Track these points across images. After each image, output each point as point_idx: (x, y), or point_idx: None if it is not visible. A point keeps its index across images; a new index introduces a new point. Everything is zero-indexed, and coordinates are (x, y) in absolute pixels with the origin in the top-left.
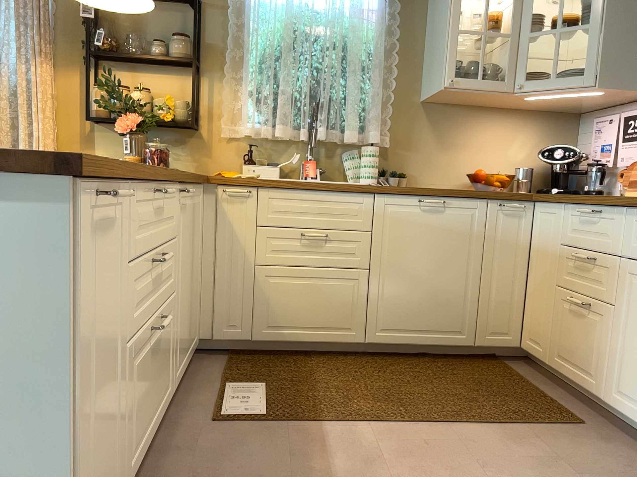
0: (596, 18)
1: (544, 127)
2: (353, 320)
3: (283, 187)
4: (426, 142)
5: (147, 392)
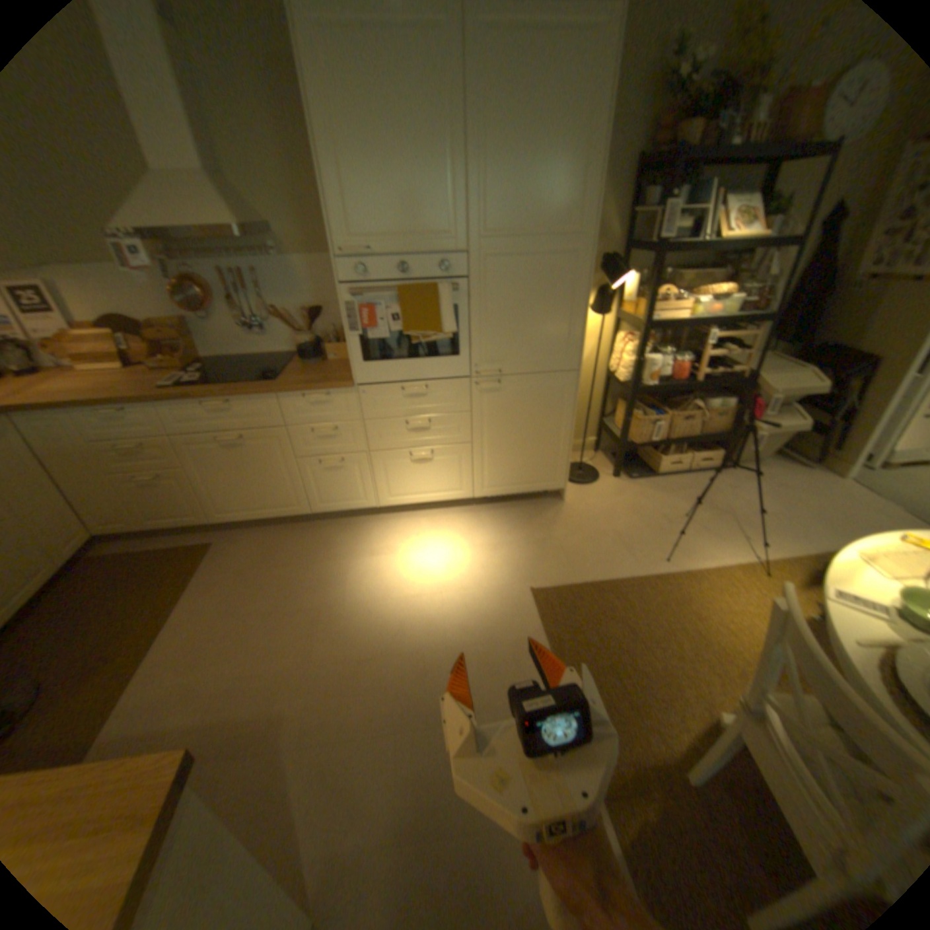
0: None
1: None
2: None
3: None
4: None
5: None
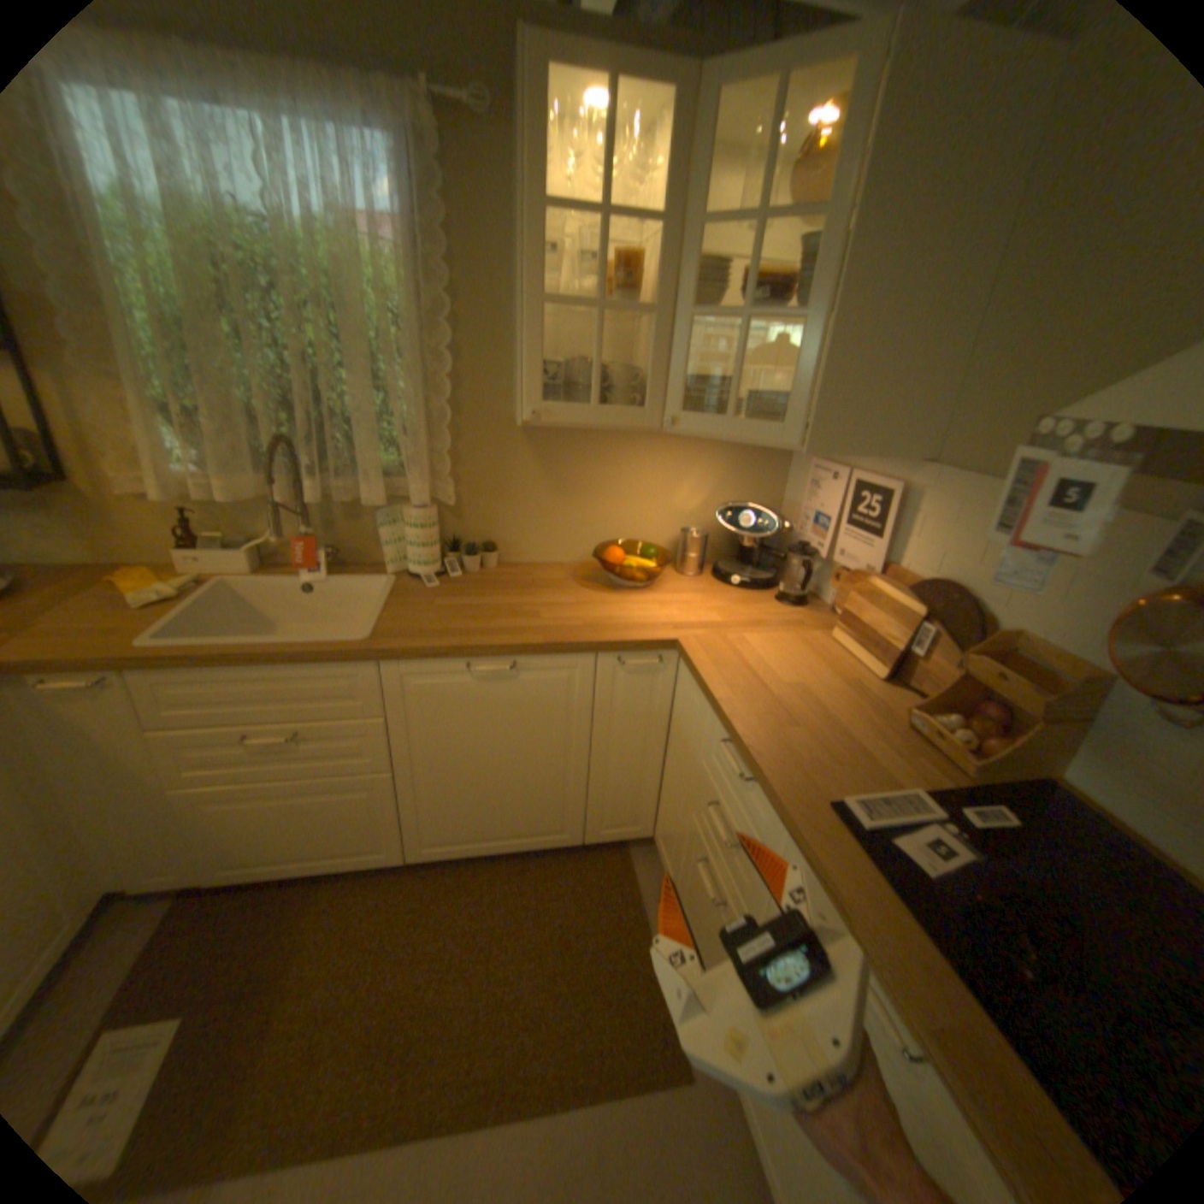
0: (821, 298)
1: (735, 454)
2: (376, 840)
3: (175, 667)
4: (528, 488)
5: None
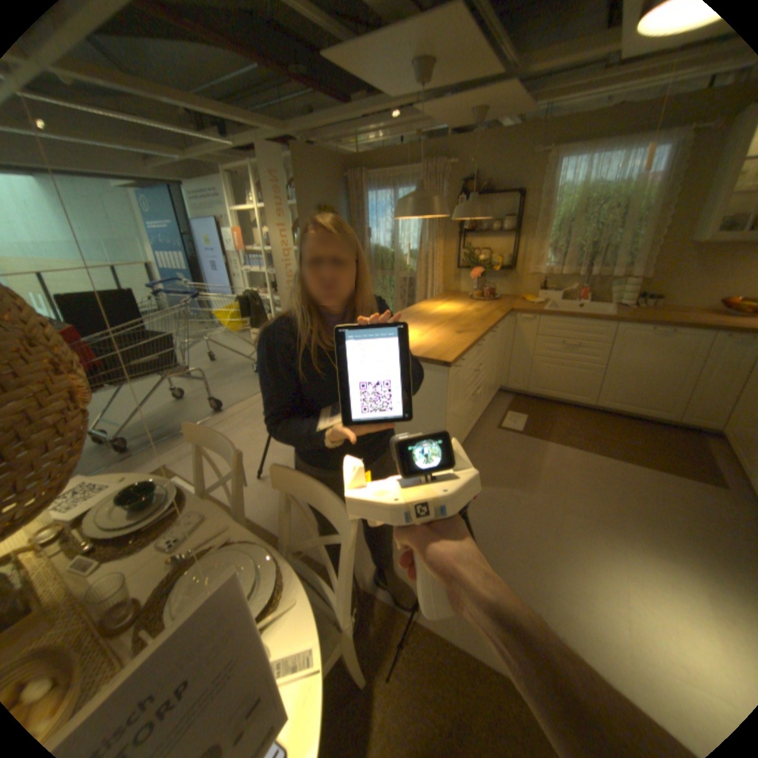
0: None
1: None
2: (589, 392)
3: (555, 315)
4: (688, 272)
5: (470, 415)
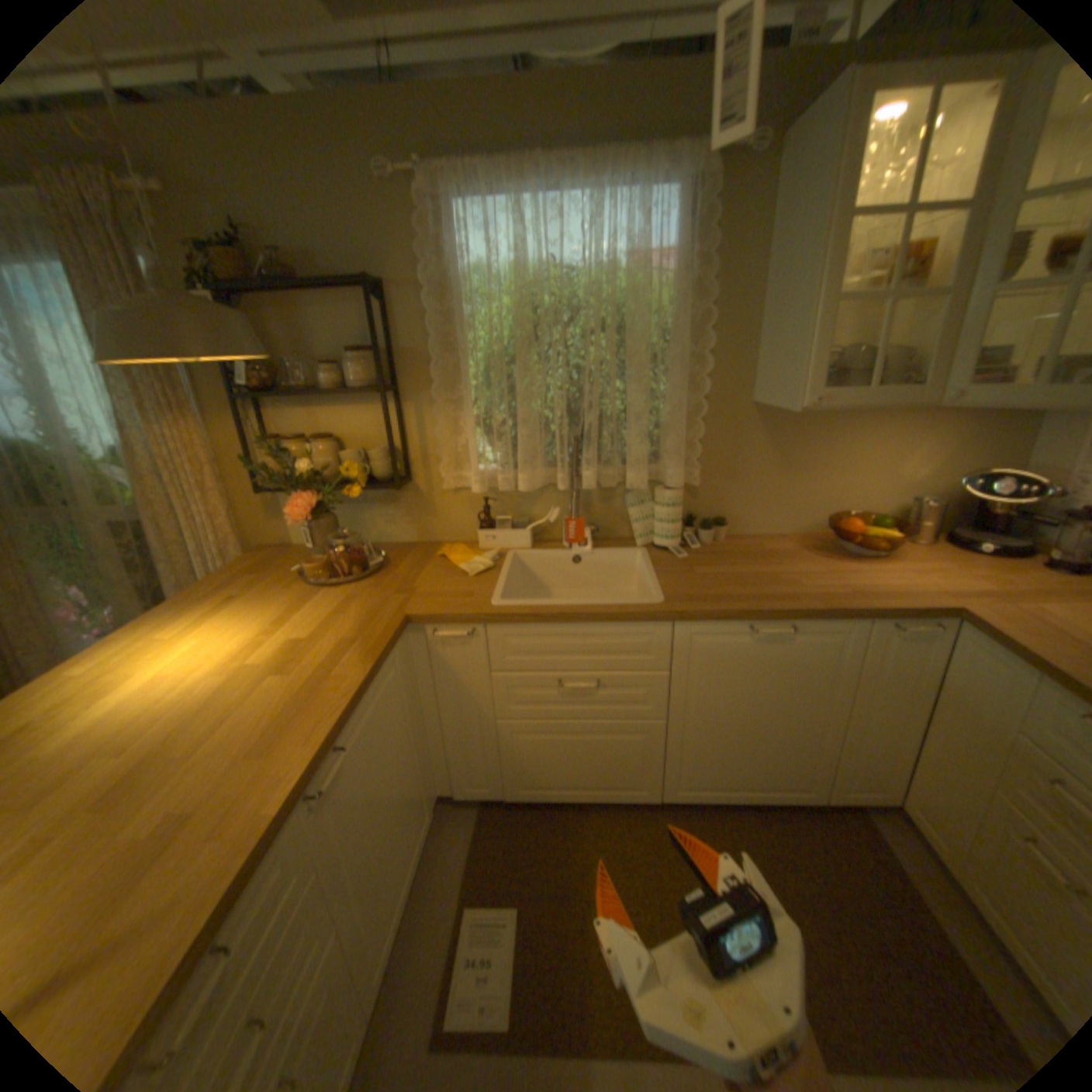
0: None
1: (975, 421)
2: (643, 778)
3: (525, 621)
4: (758, 466)
5: None
